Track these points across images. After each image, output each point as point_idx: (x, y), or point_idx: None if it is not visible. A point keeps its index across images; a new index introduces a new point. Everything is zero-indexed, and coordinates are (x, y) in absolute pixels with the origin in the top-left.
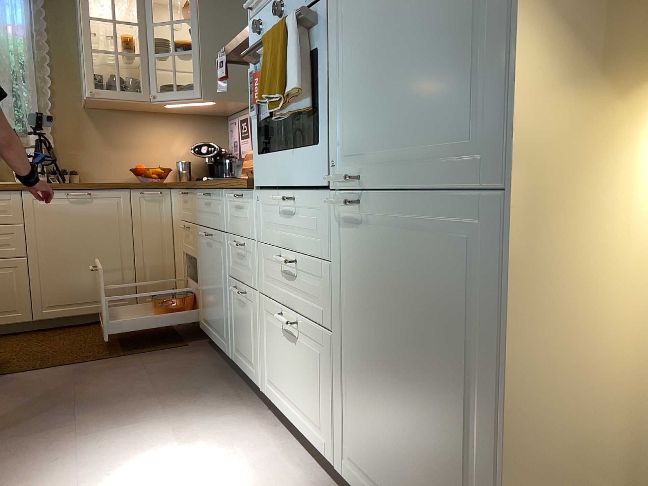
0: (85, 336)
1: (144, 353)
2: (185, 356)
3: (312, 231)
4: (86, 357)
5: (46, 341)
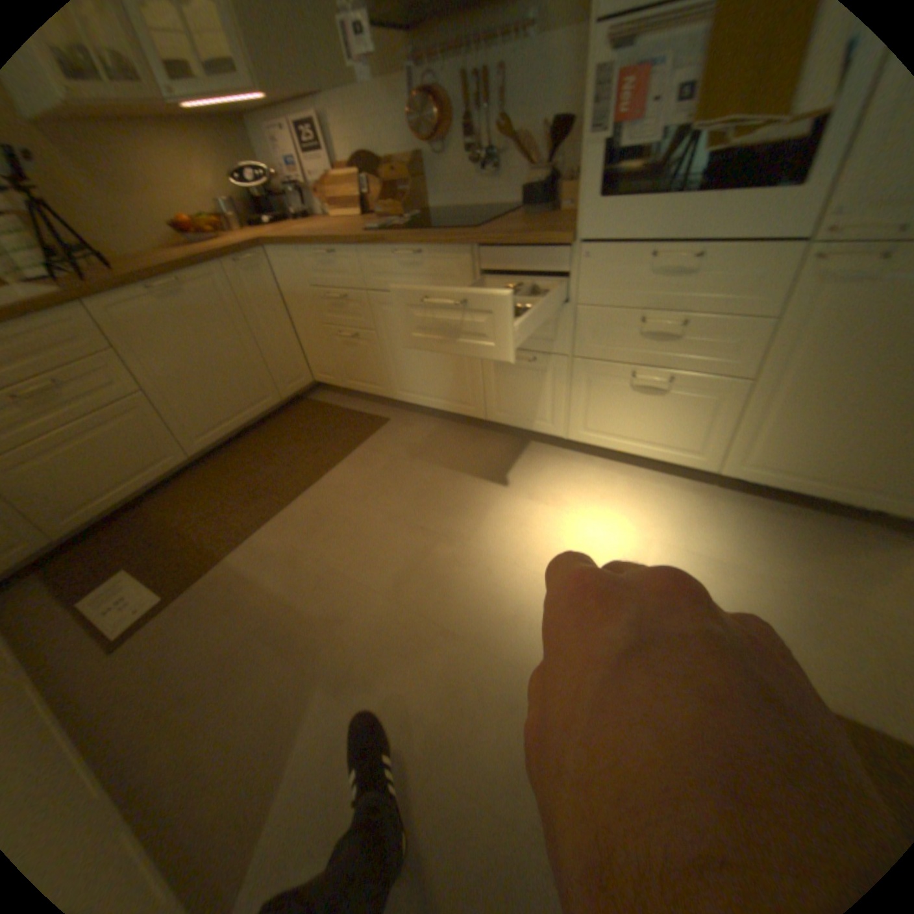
0: (259, 448)
1: (360, 442)
2: (405, 429)
3: (733, 285)
4: (309, 468)
5: (226, 471)
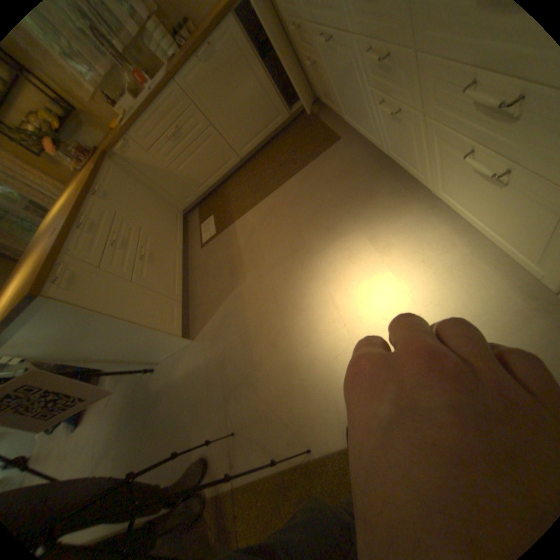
0: (272, 154)
1: (314, 158)
2: (344, 150)
3: None
4: (283, 175)
5: (256, 169)
